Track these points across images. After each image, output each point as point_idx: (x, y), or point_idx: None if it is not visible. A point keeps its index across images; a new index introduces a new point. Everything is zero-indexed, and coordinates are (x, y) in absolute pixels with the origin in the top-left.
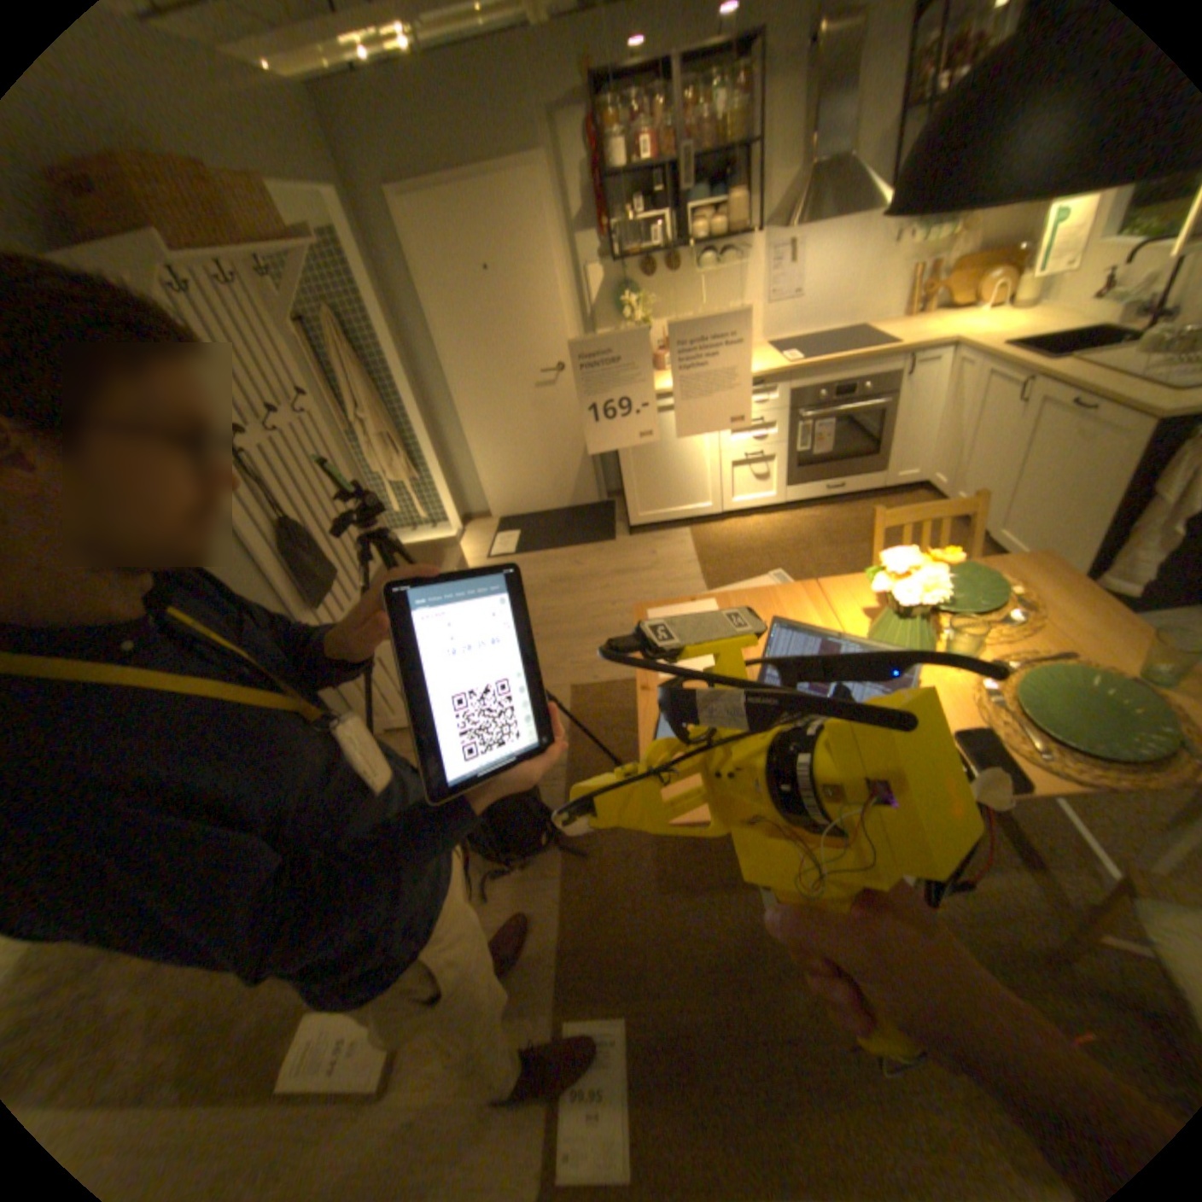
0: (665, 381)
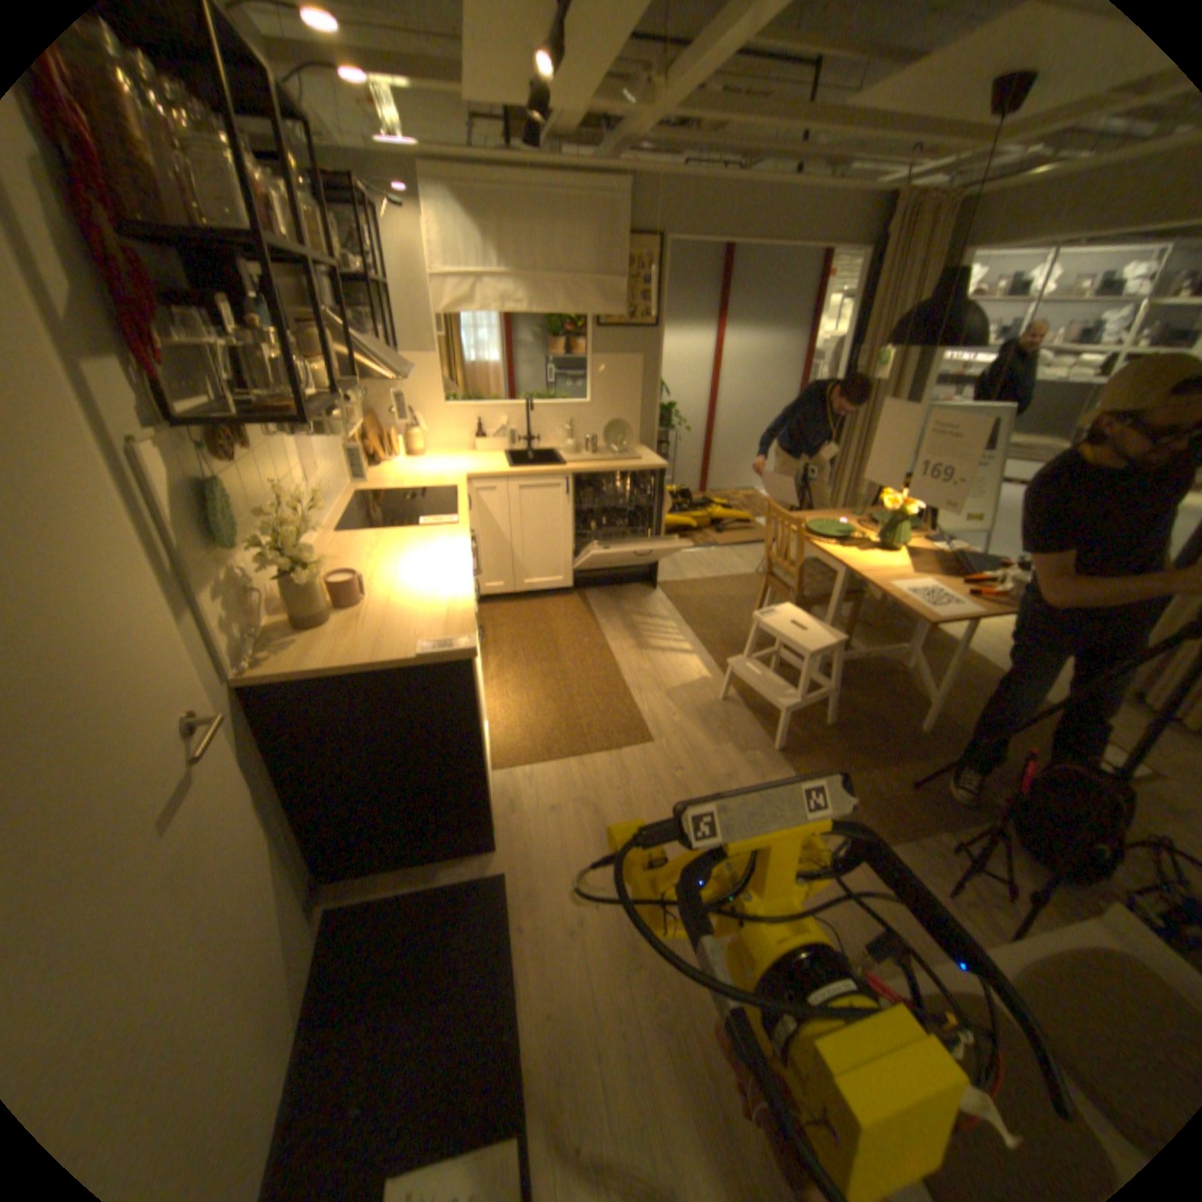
0: (424, 596)
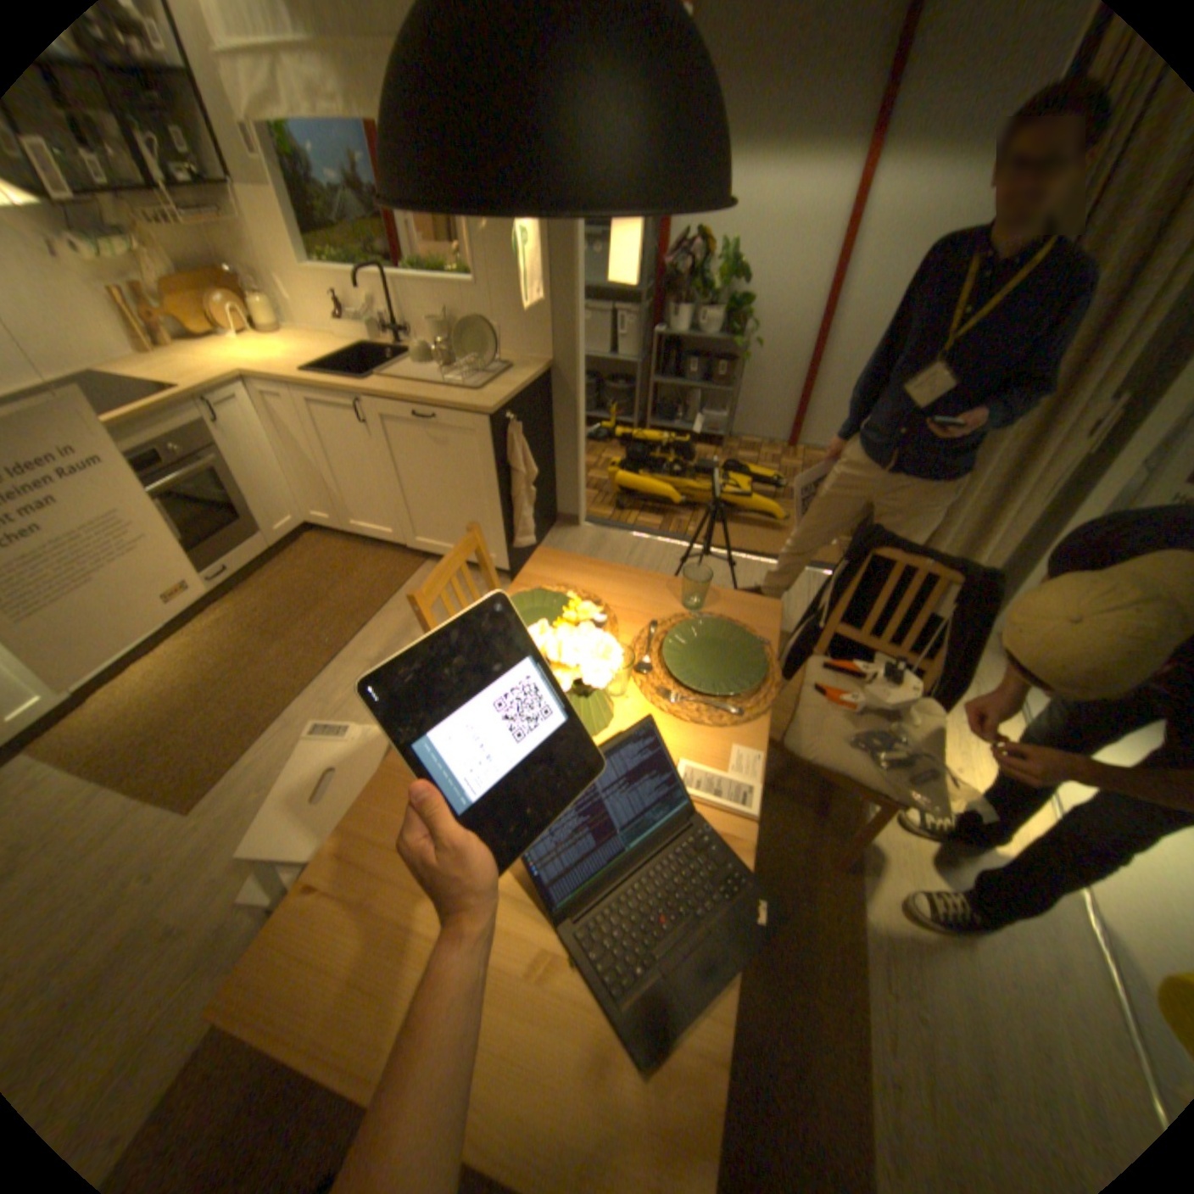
0: None
